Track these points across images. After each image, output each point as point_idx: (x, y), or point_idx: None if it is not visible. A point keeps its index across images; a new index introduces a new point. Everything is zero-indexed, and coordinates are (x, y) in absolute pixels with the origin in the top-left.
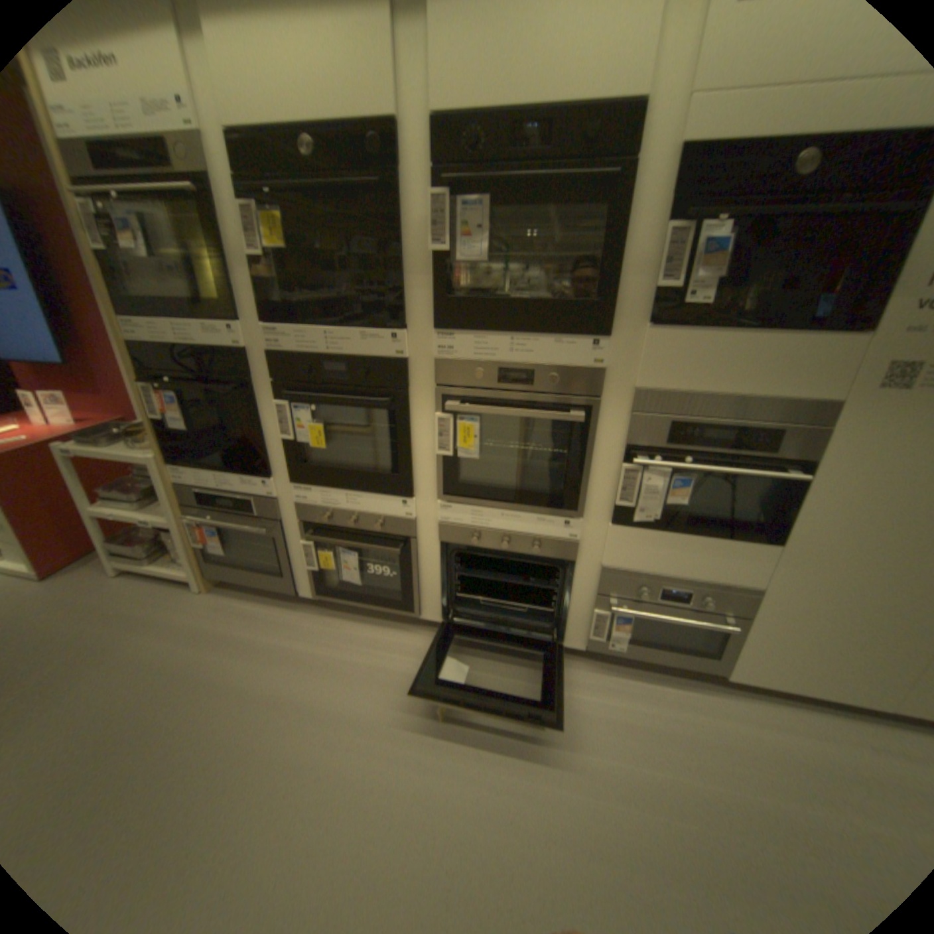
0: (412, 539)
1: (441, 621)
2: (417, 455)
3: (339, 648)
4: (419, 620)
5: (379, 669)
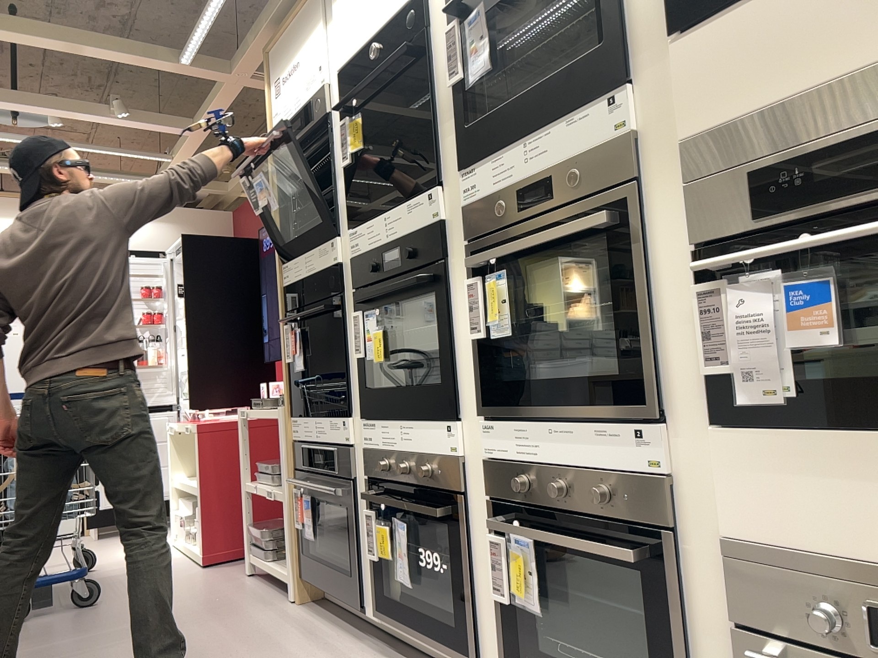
0: (463, 496)
1: None
2: (459, 349)
3: None
4: None
5: None
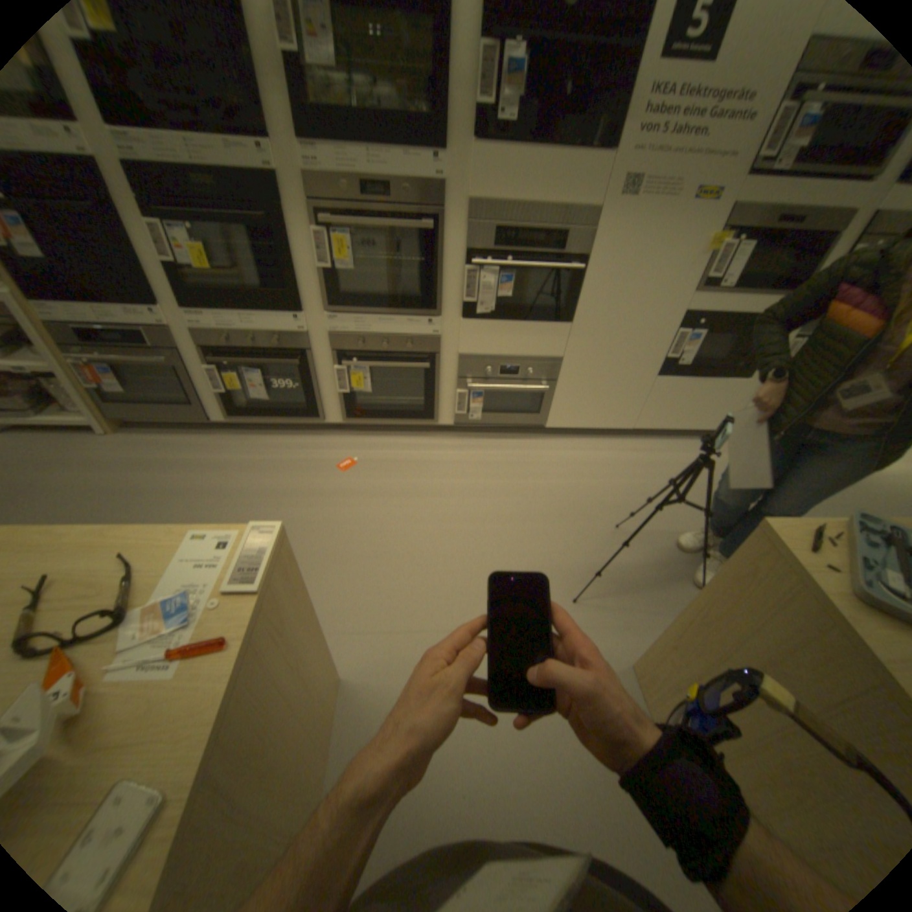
0: (307, 353)
1: (341, 422)
2: (298, 272)
3: (260, 454)
4: (323, 425)
5: (298, 462)
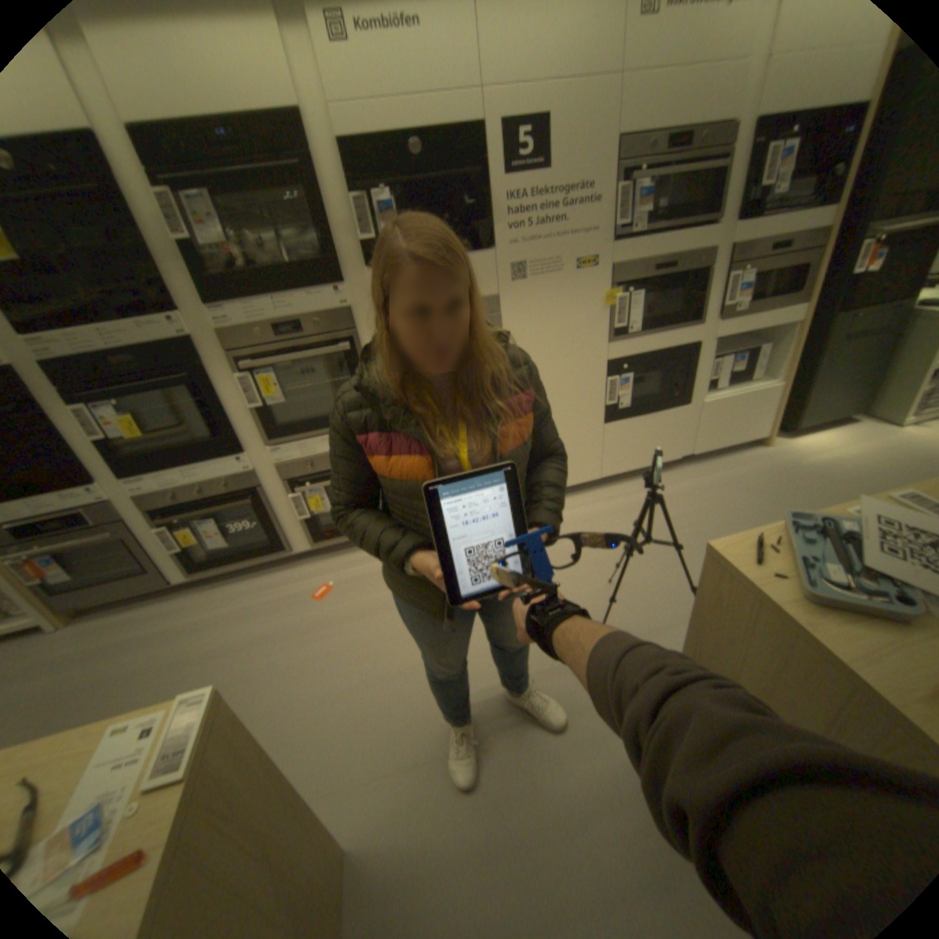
0: (257, 489)
1: (309, 548)
2: (231, 416)
3: (228, 605)
4: (291, 556)
5: (269, 602)
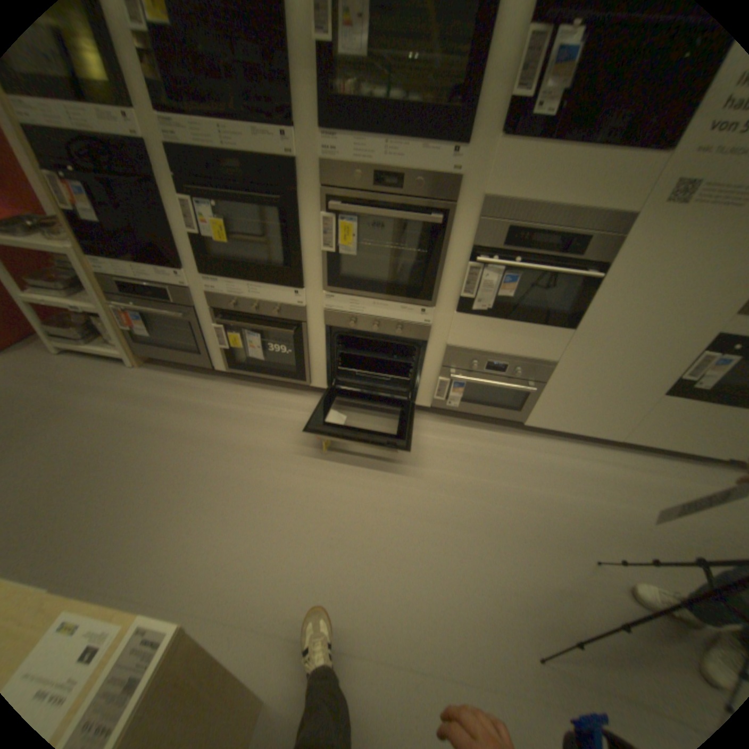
0: (303, 324)
1: (326, 387)
2: (305, 252)
3: (250, 406)
4: (309, 387)
5: (280, 419)
